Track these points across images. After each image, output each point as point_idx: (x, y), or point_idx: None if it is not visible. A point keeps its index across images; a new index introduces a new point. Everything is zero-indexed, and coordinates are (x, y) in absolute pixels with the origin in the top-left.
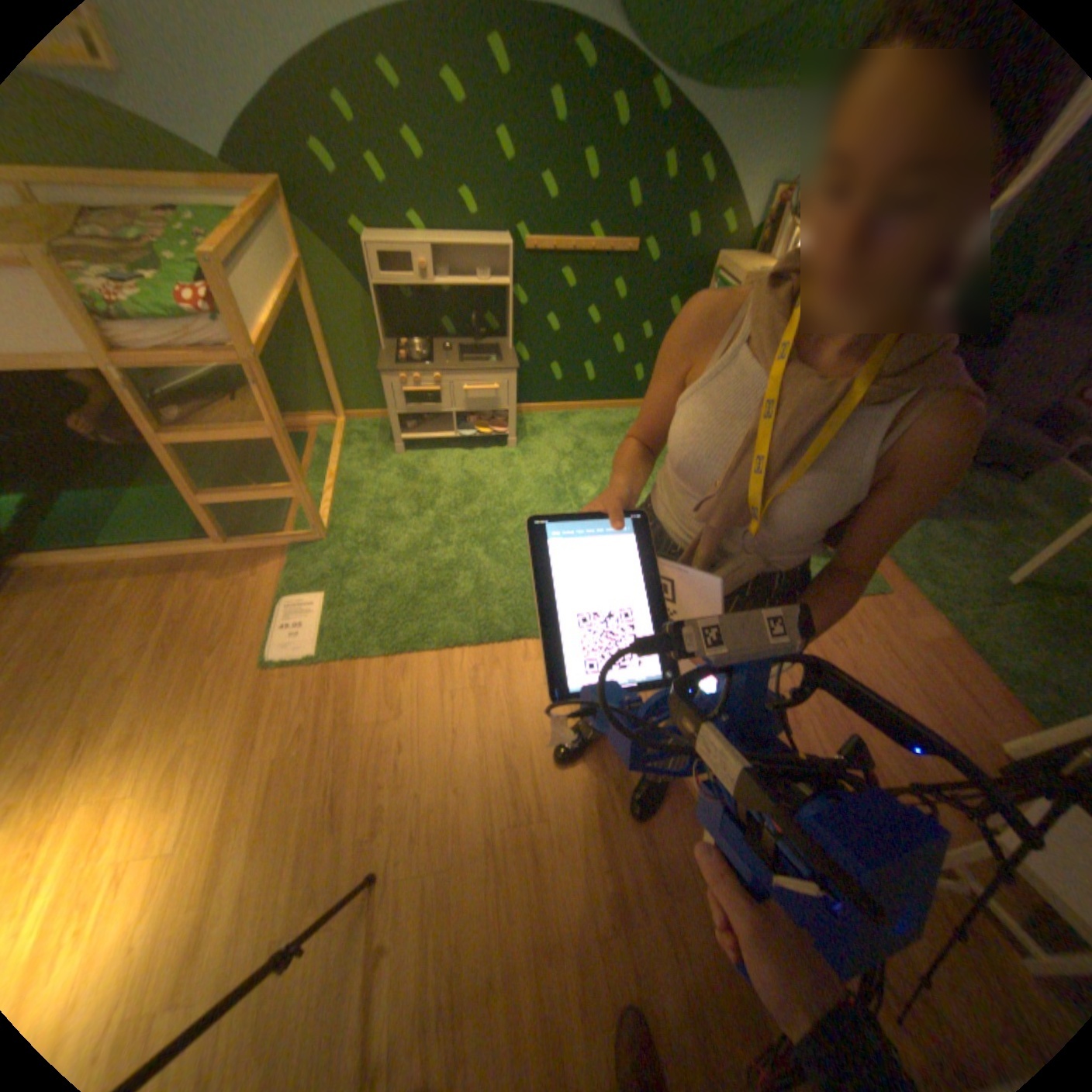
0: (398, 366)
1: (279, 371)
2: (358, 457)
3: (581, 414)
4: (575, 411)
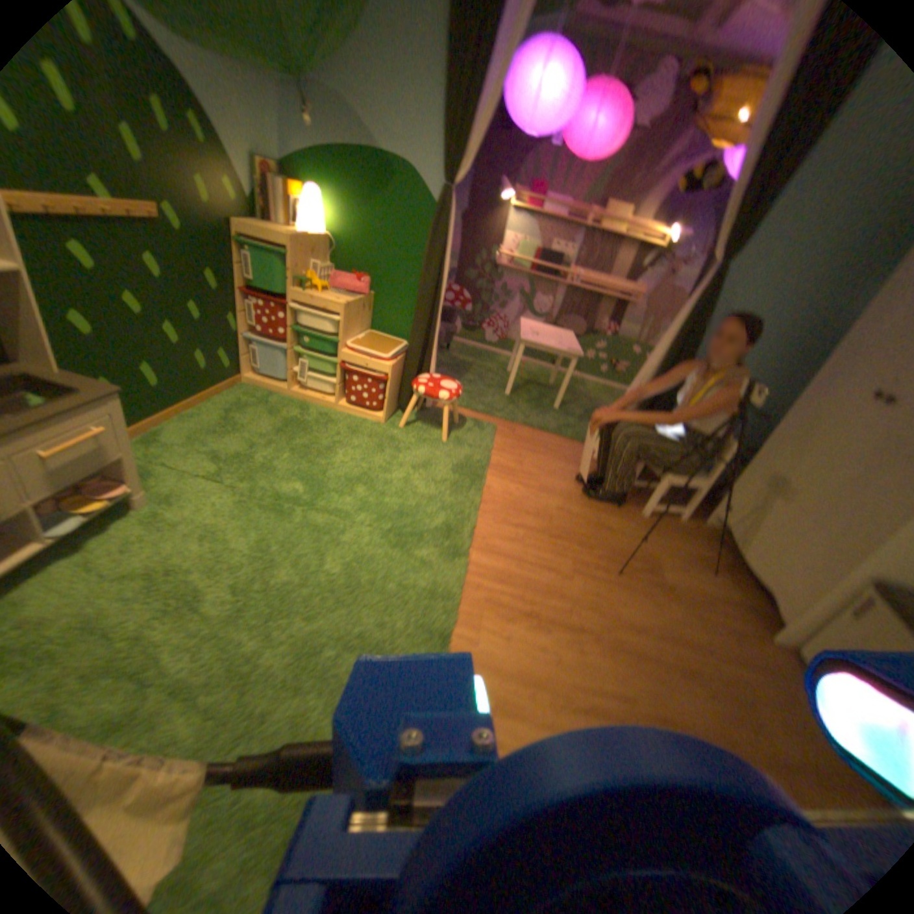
0: None
1: None
2: None
3: (157, 425)
4: (146, 425)
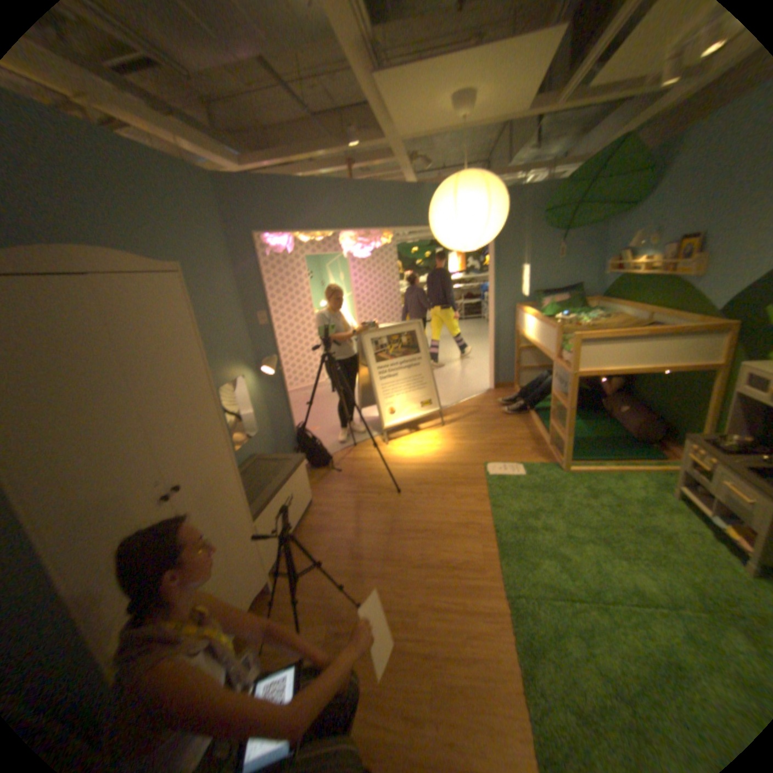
0: (704, 442)
1: (690, 422)
2: (656, 481)
3: None
4: None
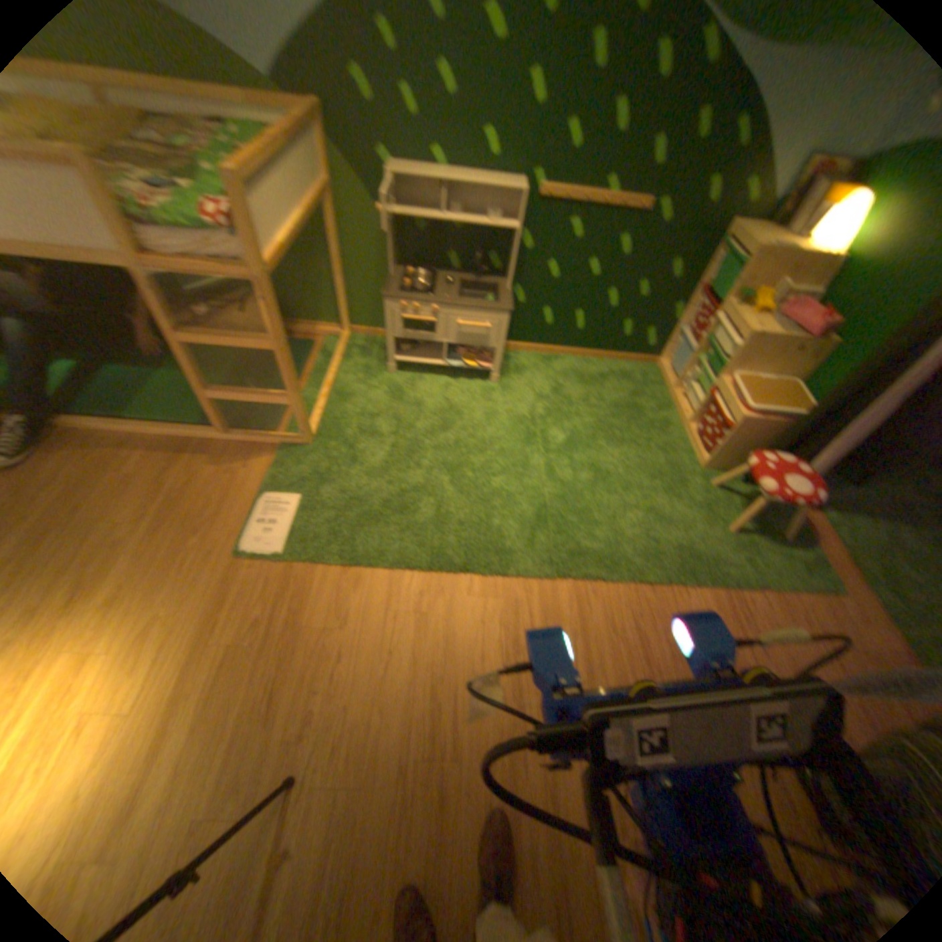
0: (400, 292)
1: (296, 281)
2: (353, 370)
3: (564, 358)
4: (559, 354)
